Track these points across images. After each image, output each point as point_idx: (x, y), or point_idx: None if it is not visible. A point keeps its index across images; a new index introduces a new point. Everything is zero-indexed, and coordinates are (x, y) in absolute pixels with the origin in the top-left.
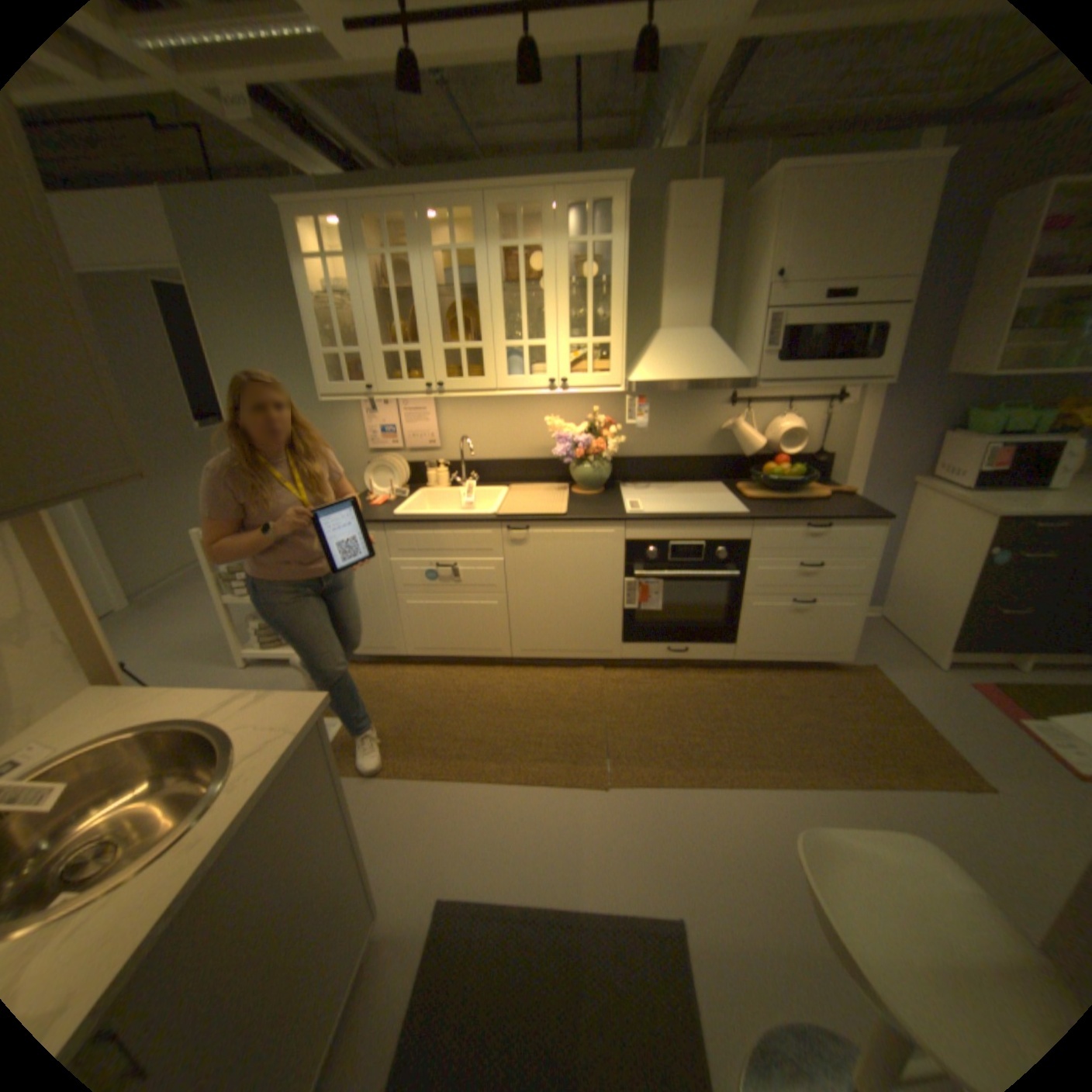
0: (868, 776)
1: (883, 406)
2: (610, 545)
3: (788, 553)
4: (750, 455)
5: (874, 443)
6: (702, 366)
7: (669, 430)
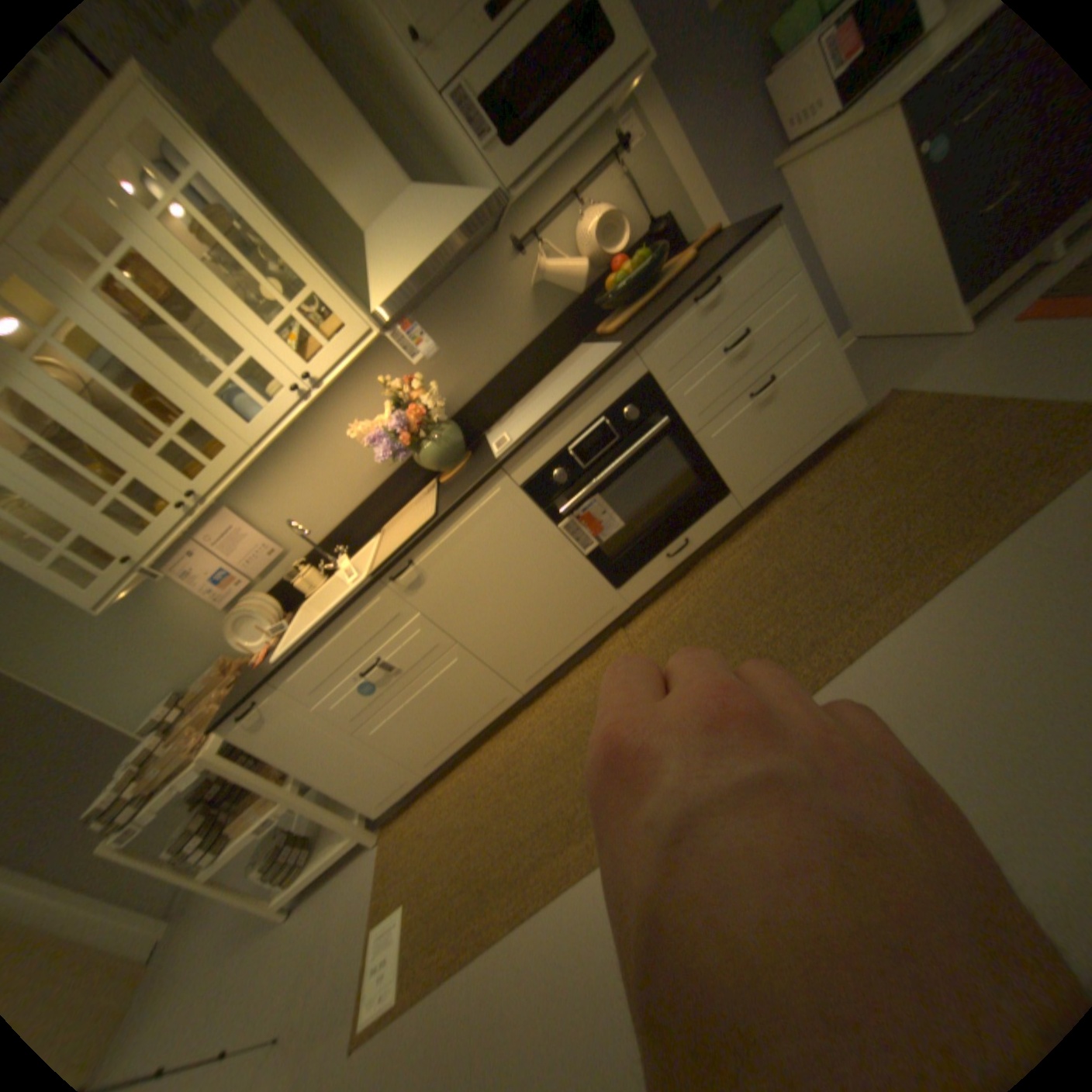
0: (996, 515)
1: (675, 112)
2: (511, 504)
3: (701, 349)
4: (584, 287)
5: (700, 161)
6: (434, 228)
7: (484, 335)
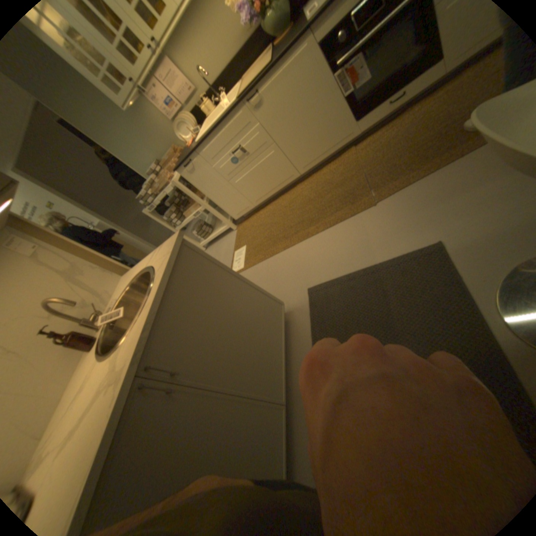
0: None
1: None
2: (311, 56)
3: None
4: None
5: None
6: None
7: None
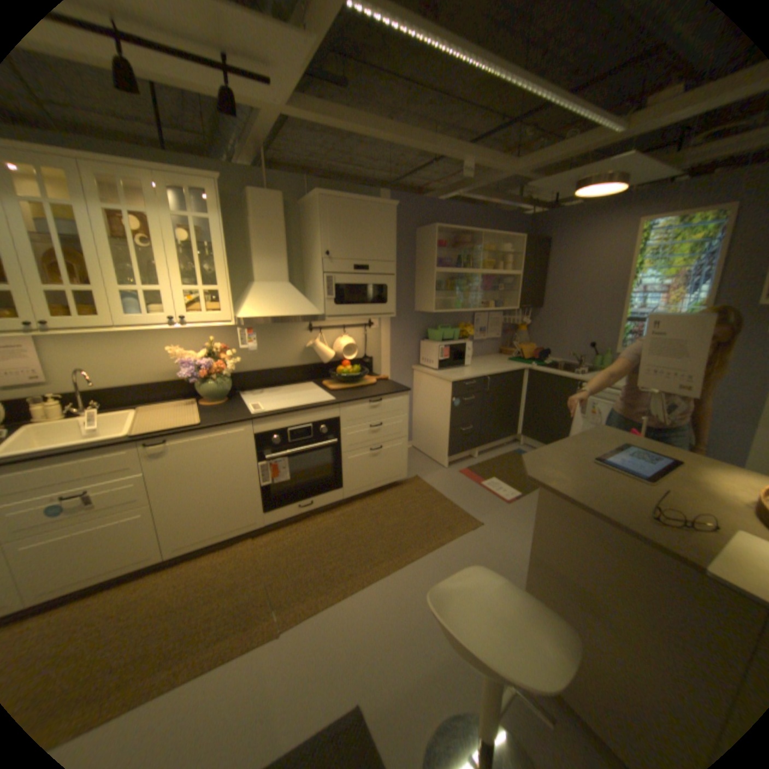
0: (430, 542)
1: (390, 329)
2: (243, 440)
3: (362, 421)
4: (327, 362)
5: (390, 349)
6: (289, 307)
7: (271, 350)
